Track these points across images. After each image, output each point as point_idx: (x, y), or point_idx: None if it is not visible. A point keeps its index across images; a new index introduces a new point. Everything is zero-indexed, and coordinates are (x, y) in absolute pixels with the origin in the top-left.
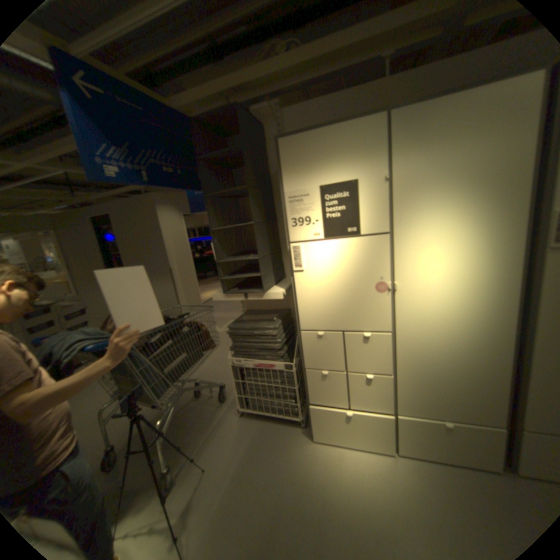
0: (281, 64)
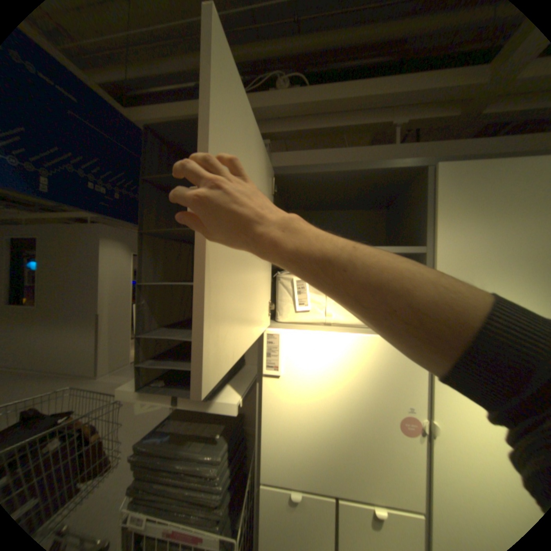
0: (282, 100)
